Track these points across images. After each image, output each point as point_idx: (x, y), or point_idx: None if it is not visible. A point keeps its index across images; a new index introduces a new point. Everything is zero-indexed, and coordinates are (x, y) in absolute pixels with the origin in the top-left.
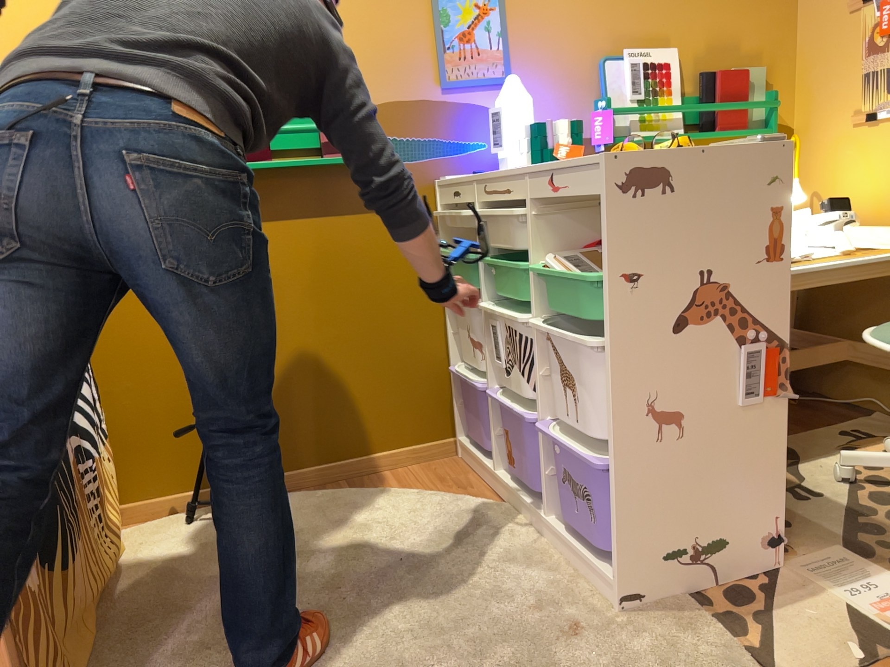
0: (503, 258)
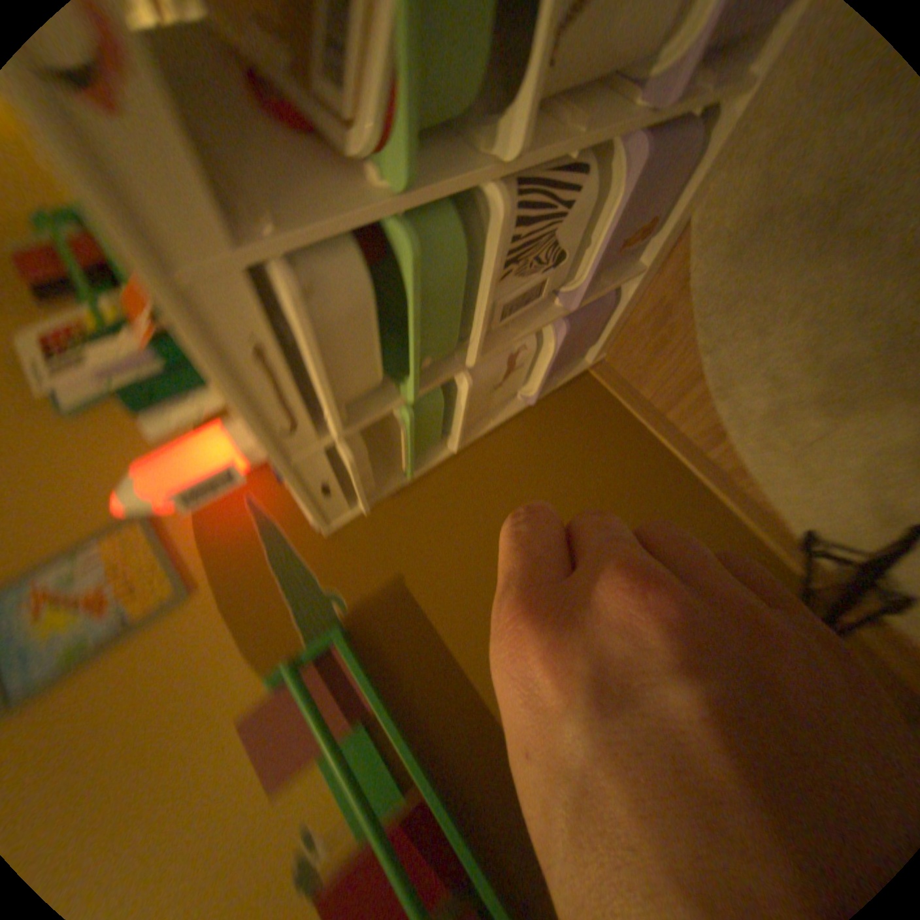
0: (393, 363)
